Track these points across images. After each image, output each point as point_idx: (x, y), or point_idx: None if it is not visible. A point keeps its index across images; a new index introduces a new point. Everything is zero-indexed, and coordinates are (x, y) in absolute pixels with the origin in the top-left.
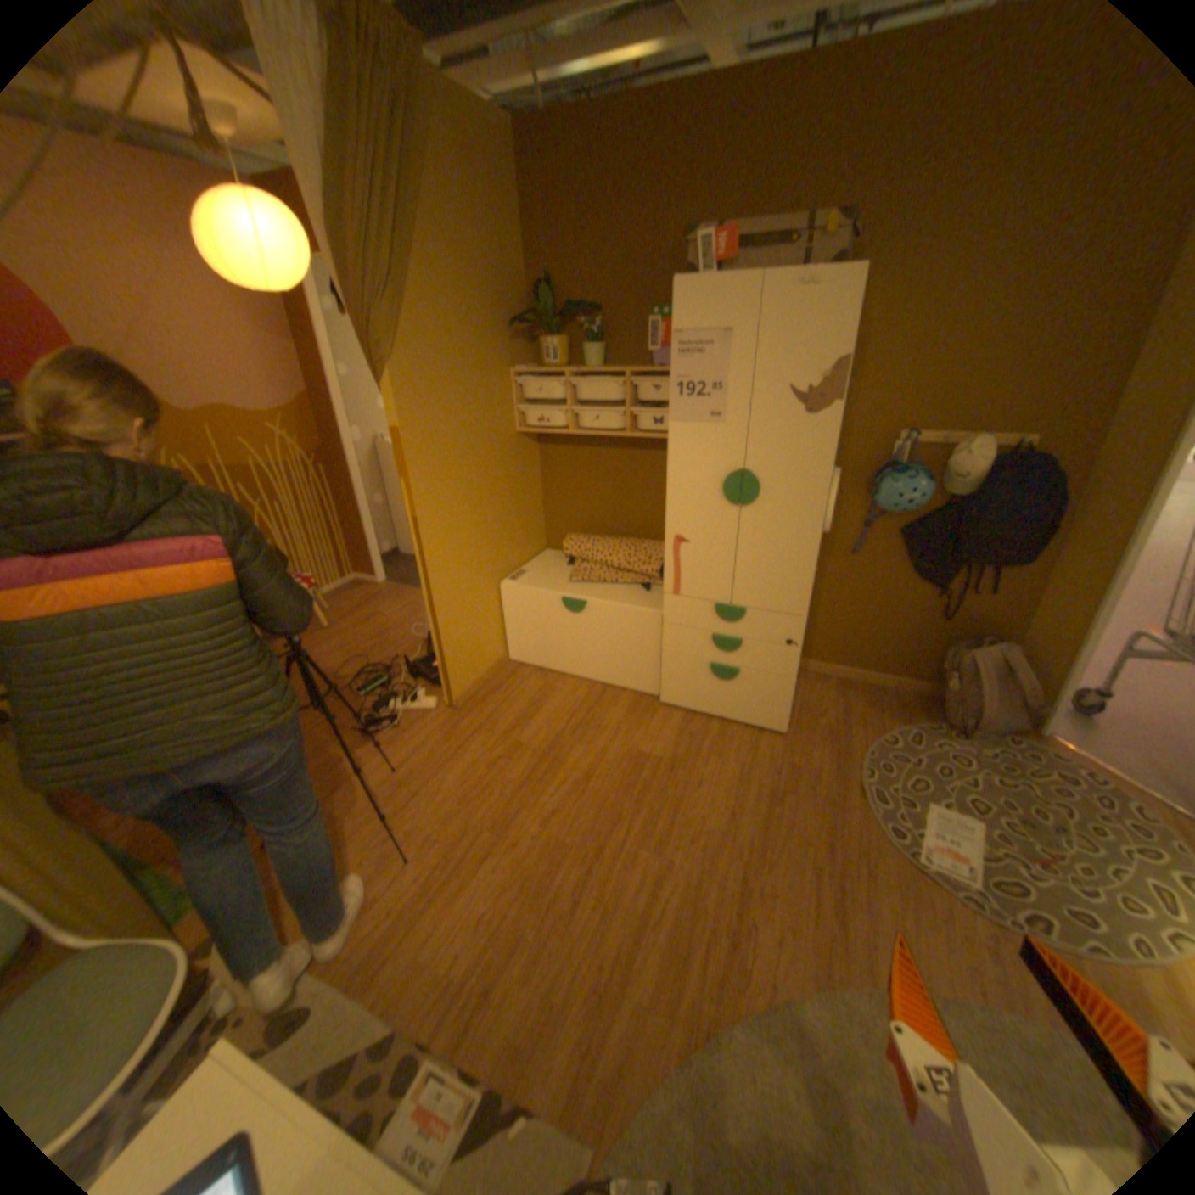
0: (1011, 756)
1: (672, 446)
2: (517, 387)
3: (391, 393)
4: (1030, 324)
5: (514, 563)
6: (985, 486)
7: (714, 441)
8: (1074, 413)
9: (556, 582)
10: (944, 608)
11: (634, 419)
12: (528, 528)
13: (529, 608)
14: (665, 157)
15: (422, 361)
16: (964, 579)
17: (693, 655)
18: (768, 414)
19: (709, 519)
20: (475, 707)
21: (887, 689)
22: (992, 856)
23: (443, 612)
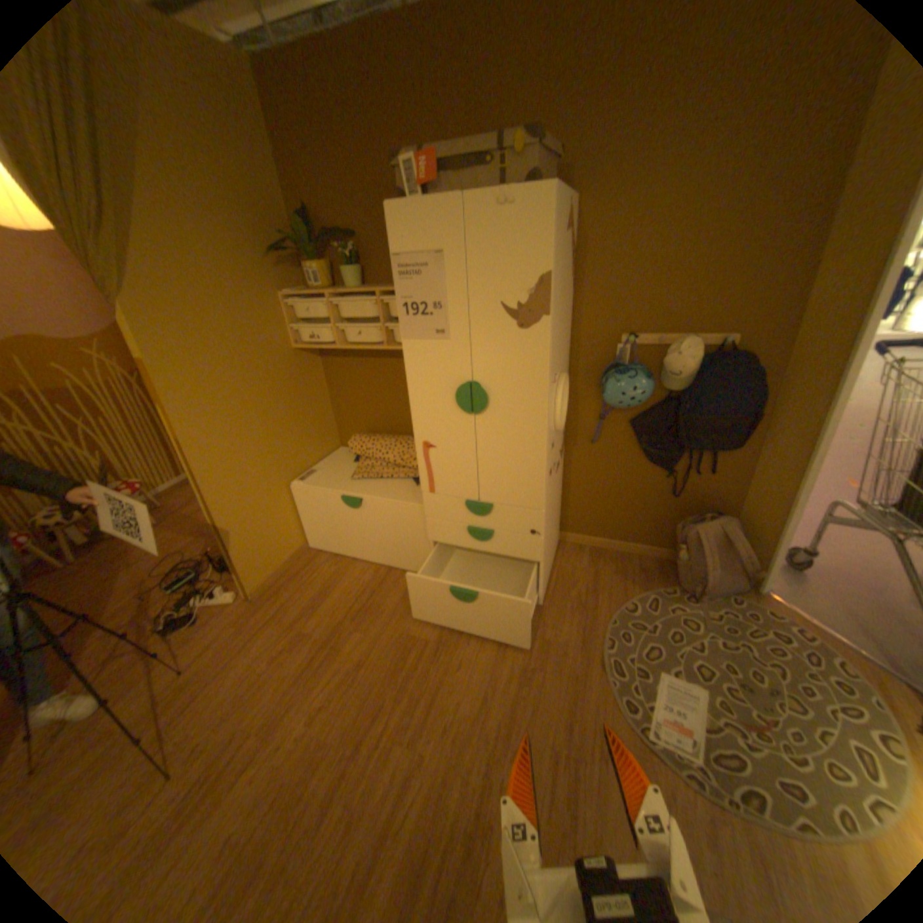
0: (734, 616)
1: (413, 360)
2: (288, 308)
3: (128, 326)
4: (725, 233)
5: (305, 464)
6: (696, 382)
7: (443, 357)
8: (769, 313)
9: (340, 480)
10: (673, 486)
11: (392, 333)
12: (318, 431)
13: (317, 505)
14: (389, 89)
15: (164, 292)
16: (687, 462)
17: (454, 544)
18: (486, 330)
19: (449, 427)
20: (270, 599)
21: (632, 556)
22: (714, 726)
23: (225, 520)
